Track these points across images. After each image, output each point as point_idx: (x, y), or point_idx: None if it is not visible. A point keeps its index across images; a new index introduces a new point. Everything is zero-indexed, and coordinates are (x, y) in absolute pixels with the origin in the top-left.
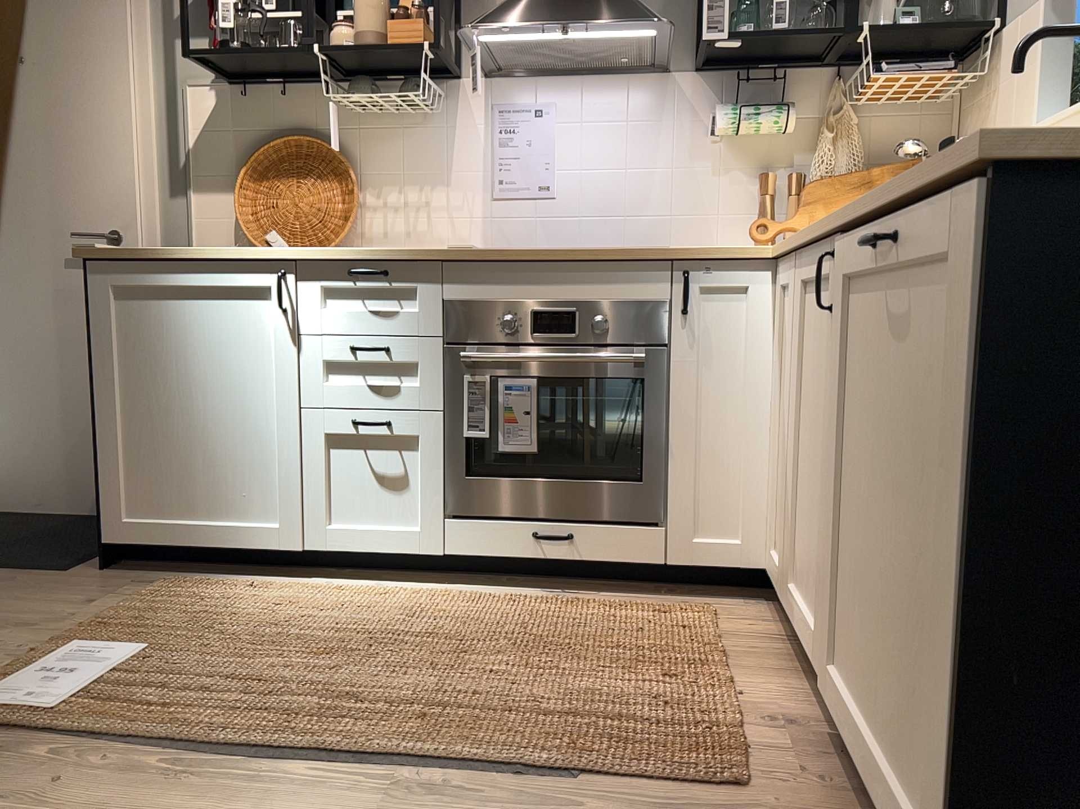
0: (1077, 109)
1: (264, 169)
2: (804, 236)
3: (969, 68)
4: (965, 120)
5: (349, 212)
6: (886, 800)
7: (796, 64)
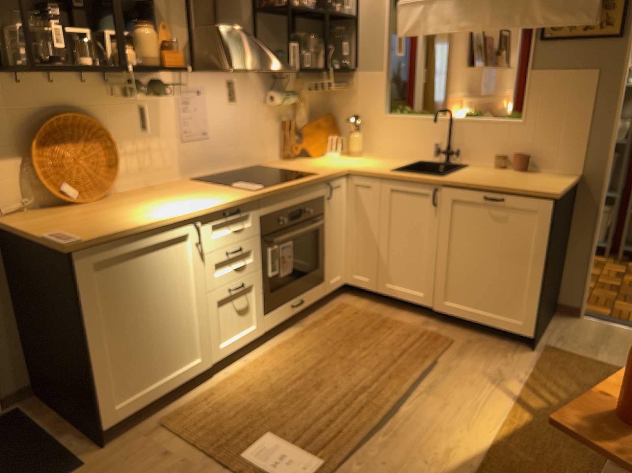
0: (409, 116)
1: (43, 138)
2: (396, 174)
3: (336, 77)
4: (336, 97)
5: (111, 161)
6: (490, 323)
7: (290, 71)
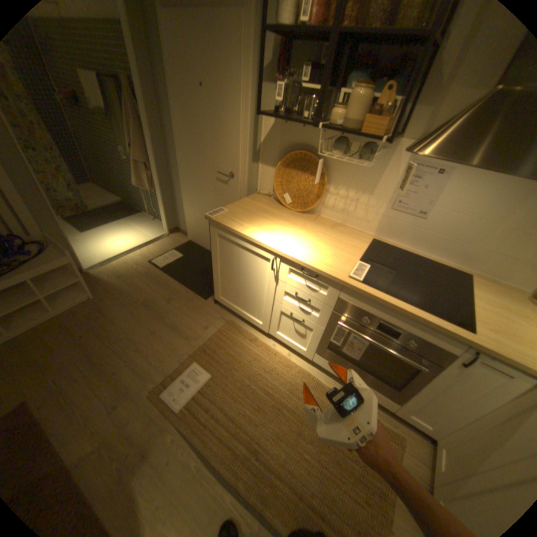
0: None
1: (289, 162)
2: None
3: None
4: None
5: (320, 194)
6: None
7: None
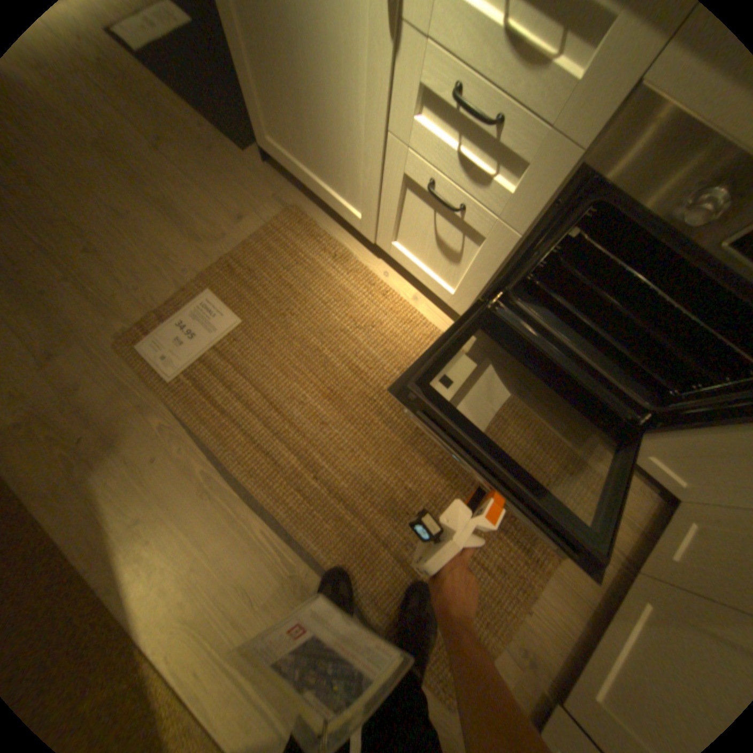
0: None
1: None
2: None
3: None
4: None
5: None
6: None
7: None
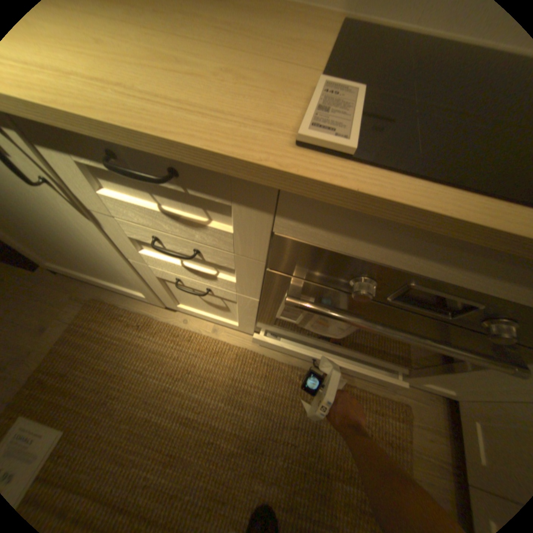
0: None
1: None
2: None
3: None
4: None
5: None
6: None
7: None
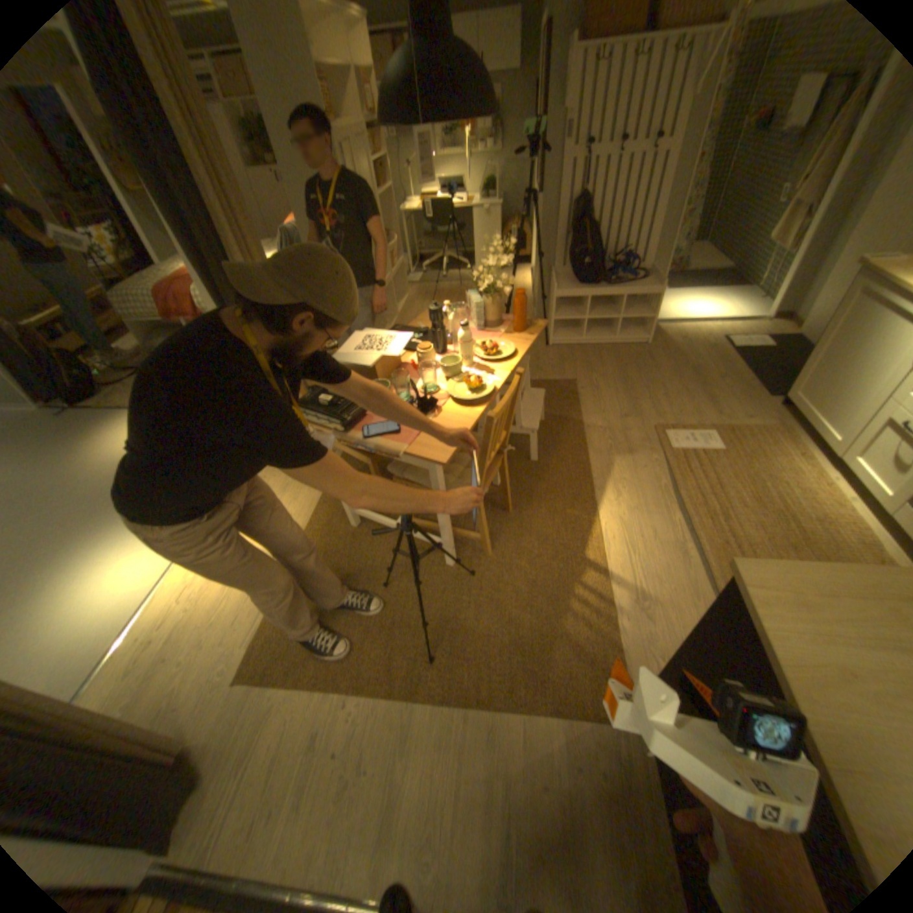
0: None
1: None
2: None
3: None
4: None
5: None
6: None
7: None
